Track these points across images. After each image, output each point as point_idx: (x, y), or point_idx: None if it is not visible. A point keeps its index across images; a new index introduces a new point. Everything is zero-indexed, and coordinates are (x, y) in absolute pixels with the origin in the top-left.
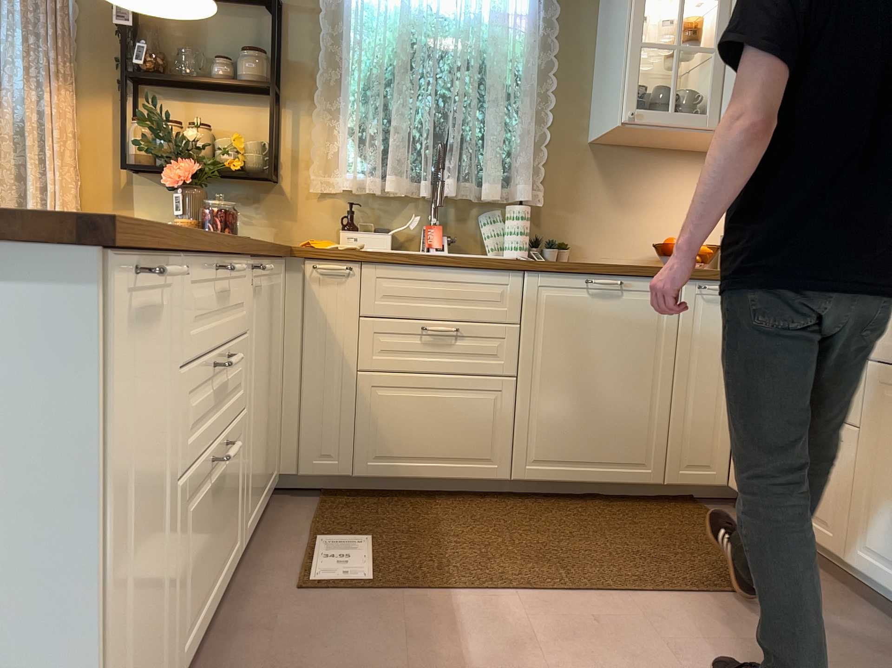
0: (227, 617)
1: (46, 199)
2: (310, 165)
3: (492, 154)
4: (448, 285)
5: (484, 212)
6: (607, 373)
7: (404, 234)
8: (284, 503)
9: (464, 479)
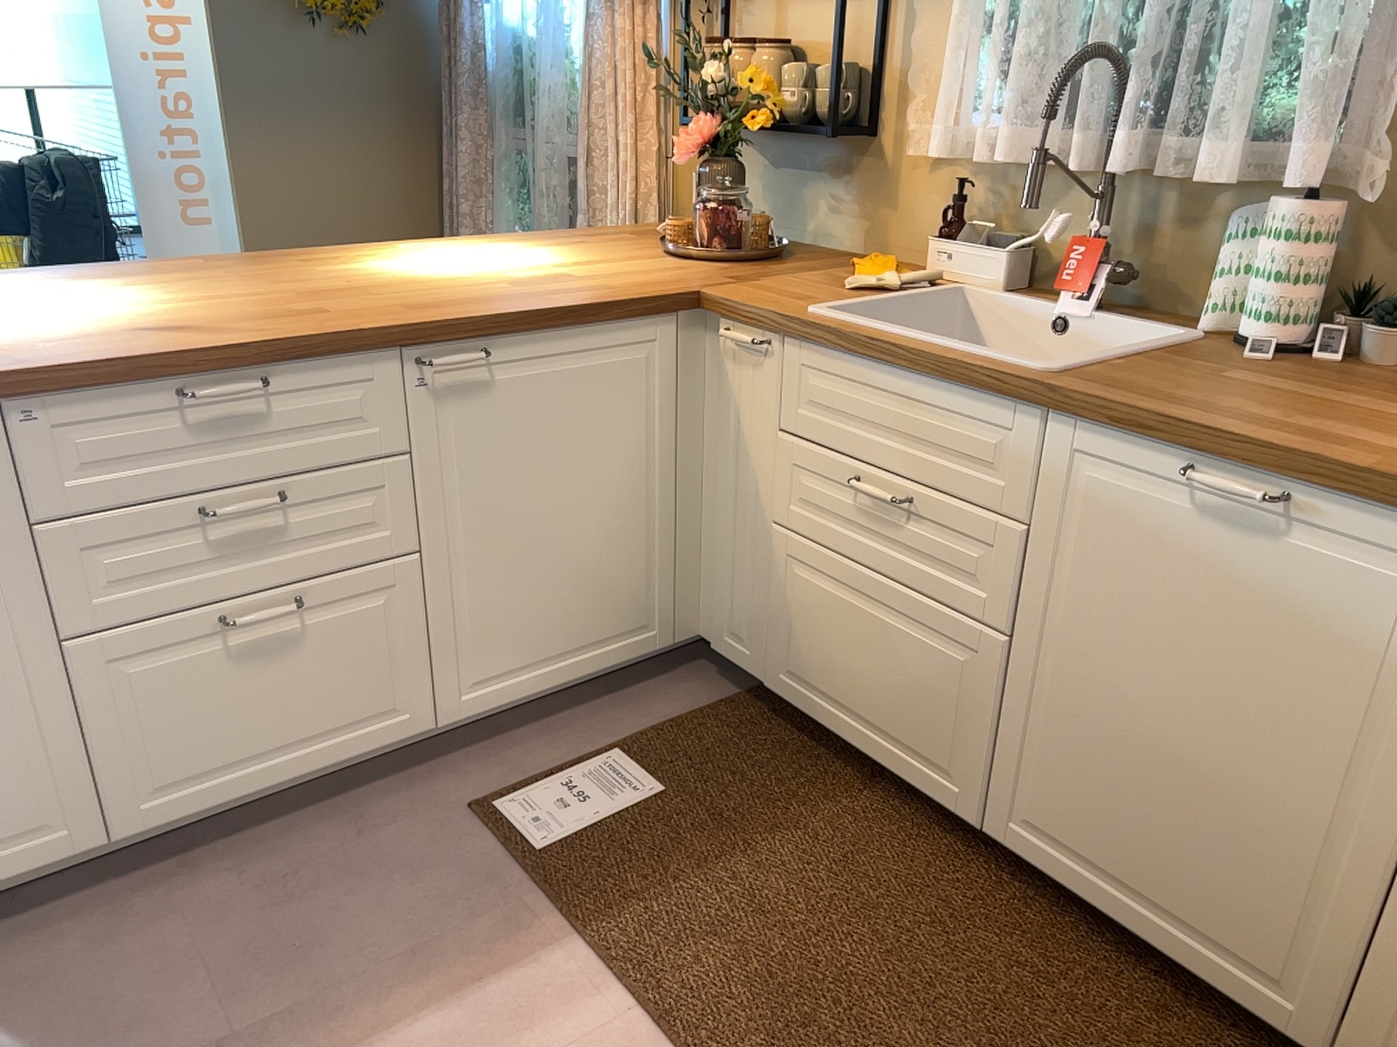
0: (375, 792)
1: (623, 169)
2: (918, 102)
3: (1230, 67)
4: (904, 405)
5: (1235, 214)
6: (1209, 718)
7: (1059, 252)
8: (689, 678)
9: (906, 780)
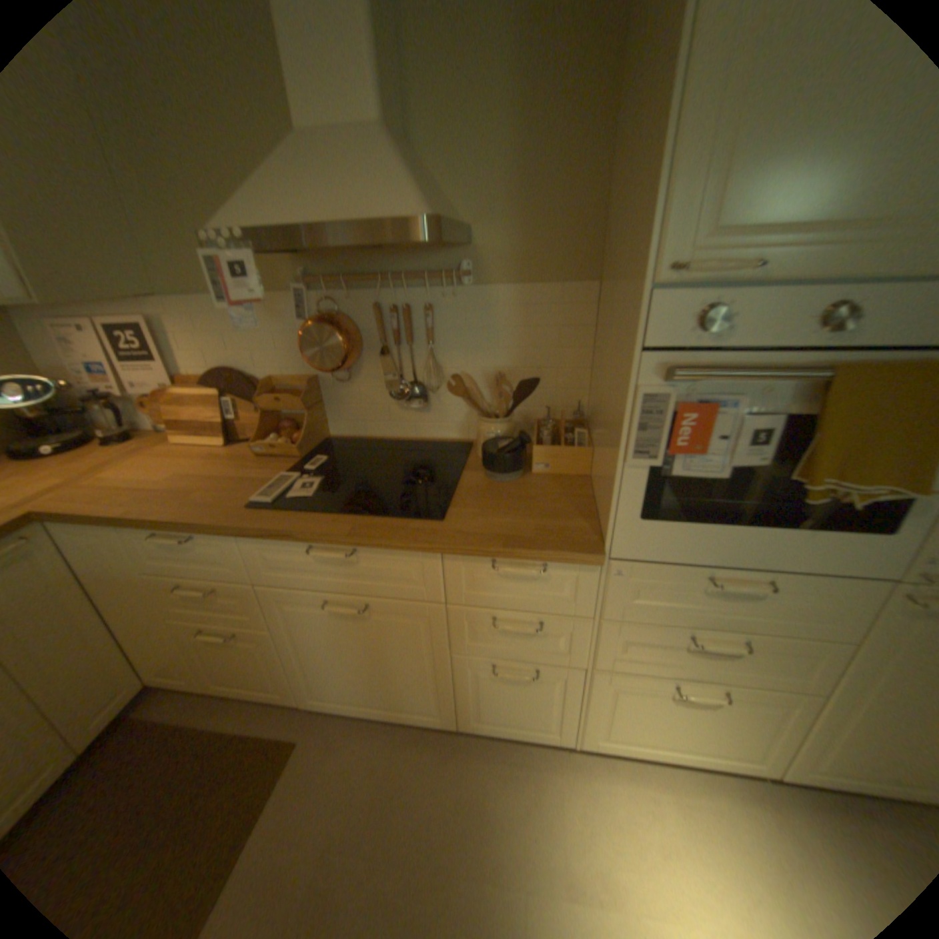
0: None
1: None
2: None
3: None
4: None
5: None
6: None
7: None
8: None
9: None
